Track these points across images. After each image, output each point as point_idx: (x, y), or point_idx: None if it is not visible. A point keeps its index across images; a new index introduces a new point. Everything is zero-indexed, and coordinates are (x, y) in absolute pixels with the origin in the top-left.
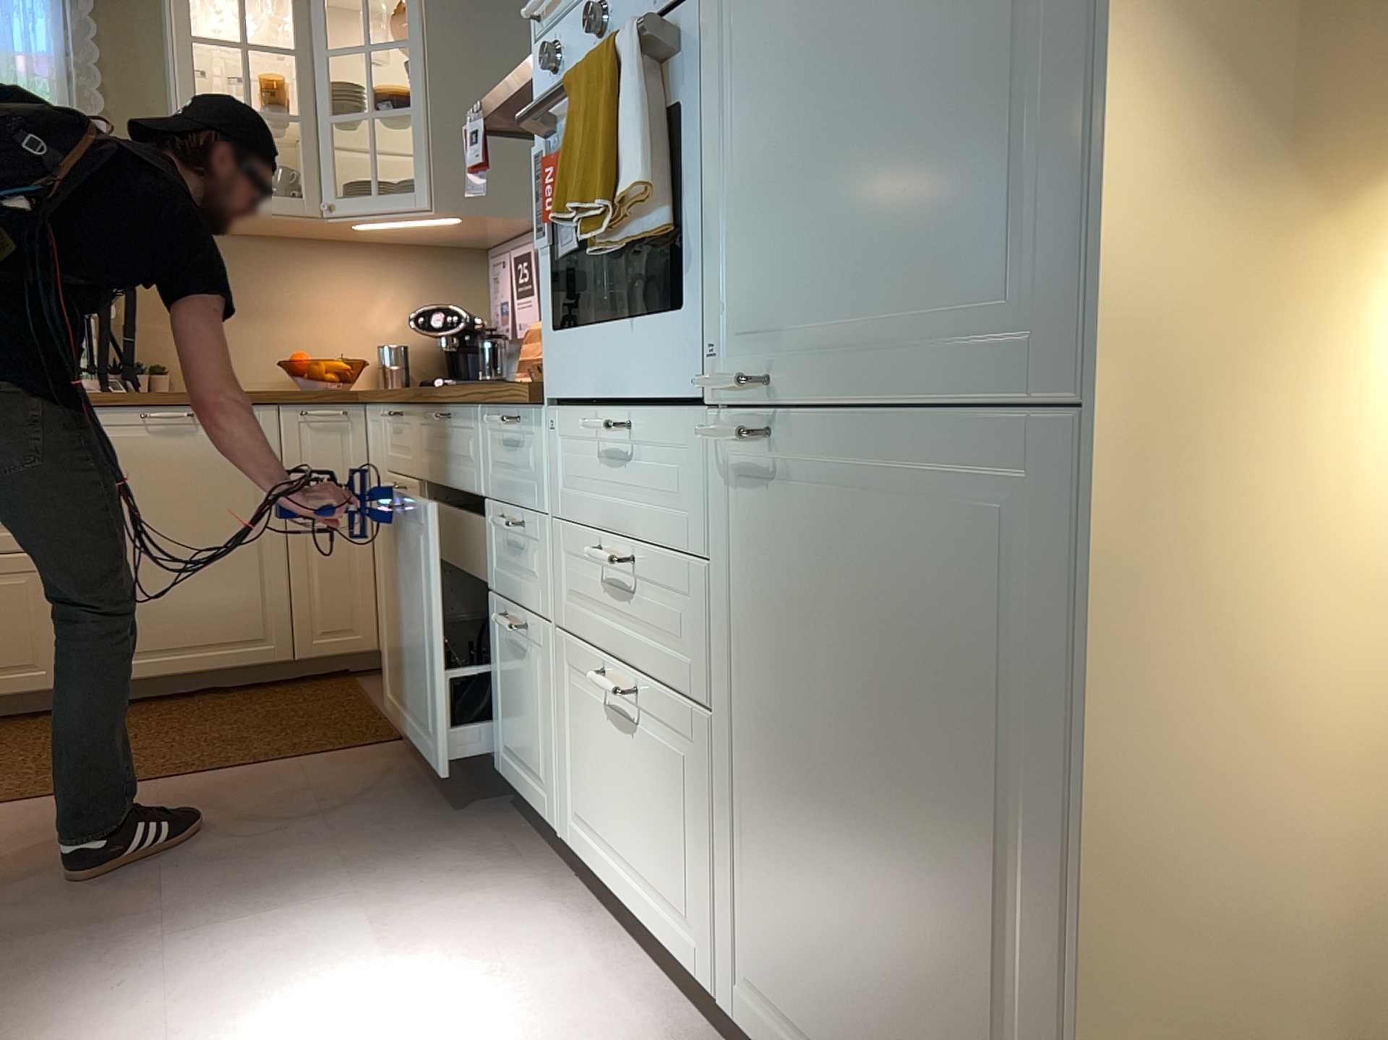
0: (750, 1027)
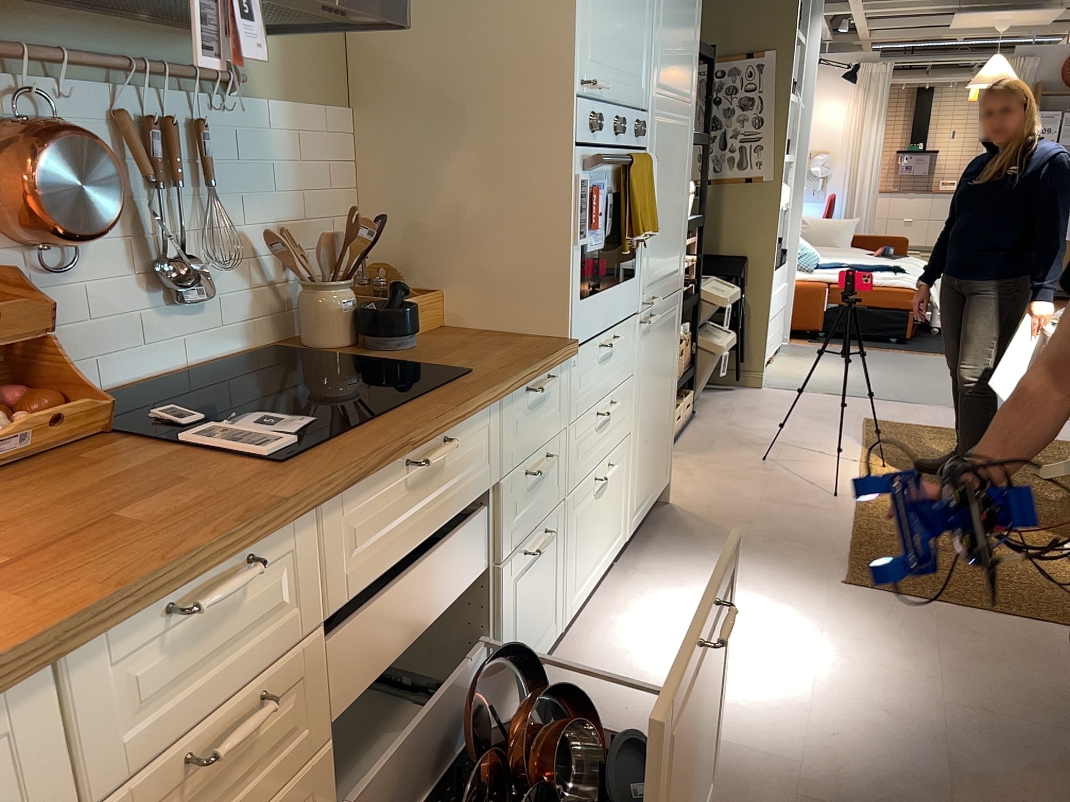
0: (632, 525)
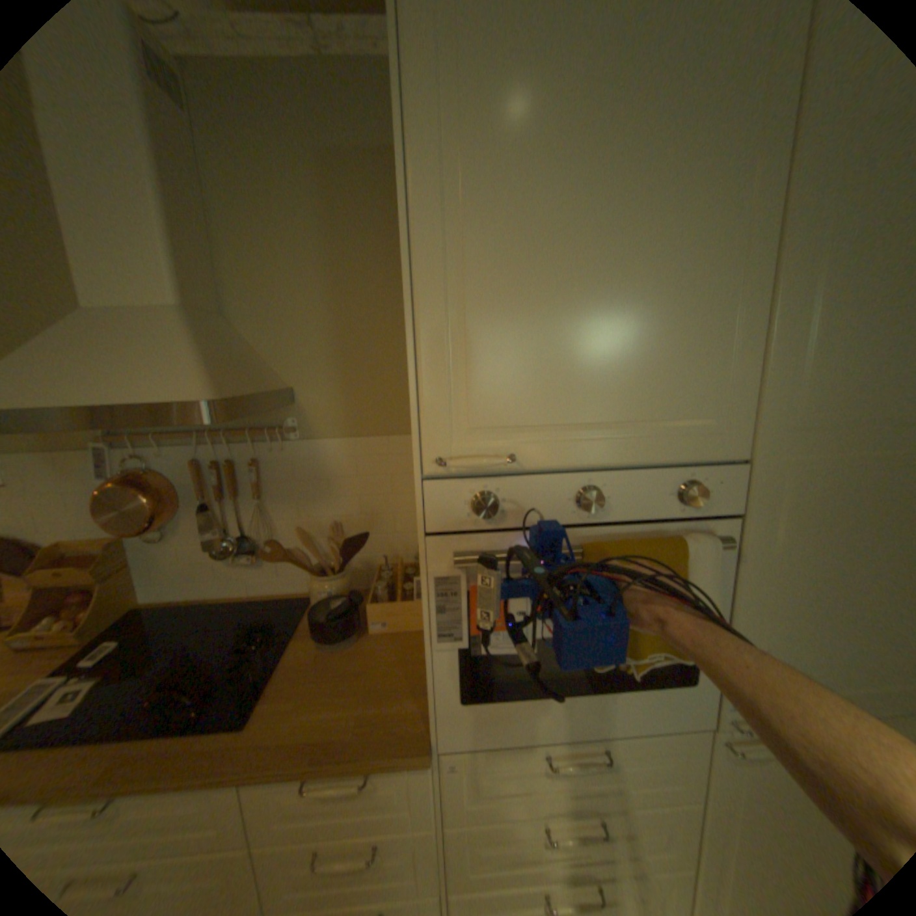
0: None
